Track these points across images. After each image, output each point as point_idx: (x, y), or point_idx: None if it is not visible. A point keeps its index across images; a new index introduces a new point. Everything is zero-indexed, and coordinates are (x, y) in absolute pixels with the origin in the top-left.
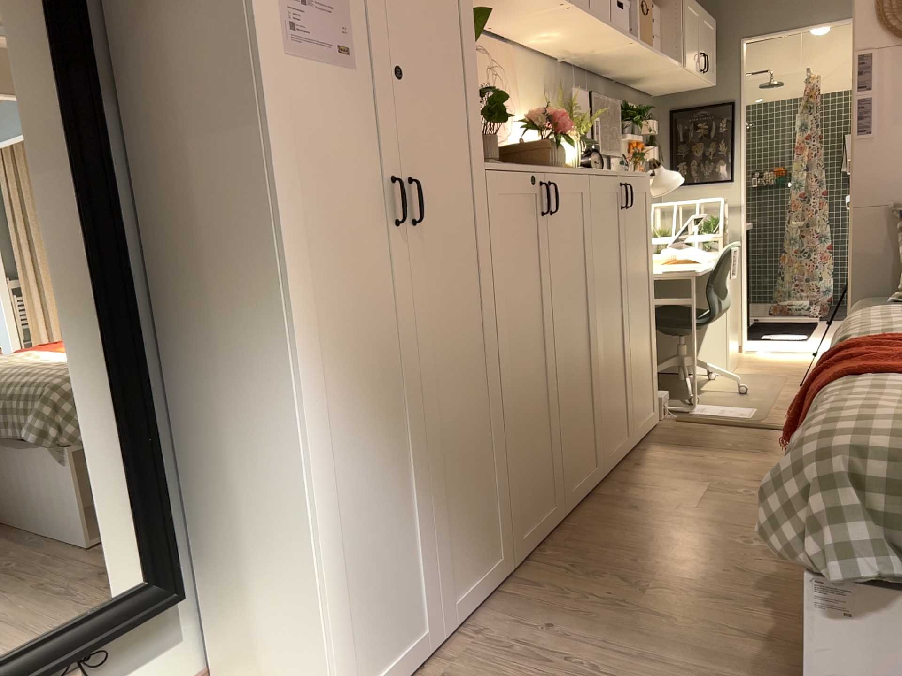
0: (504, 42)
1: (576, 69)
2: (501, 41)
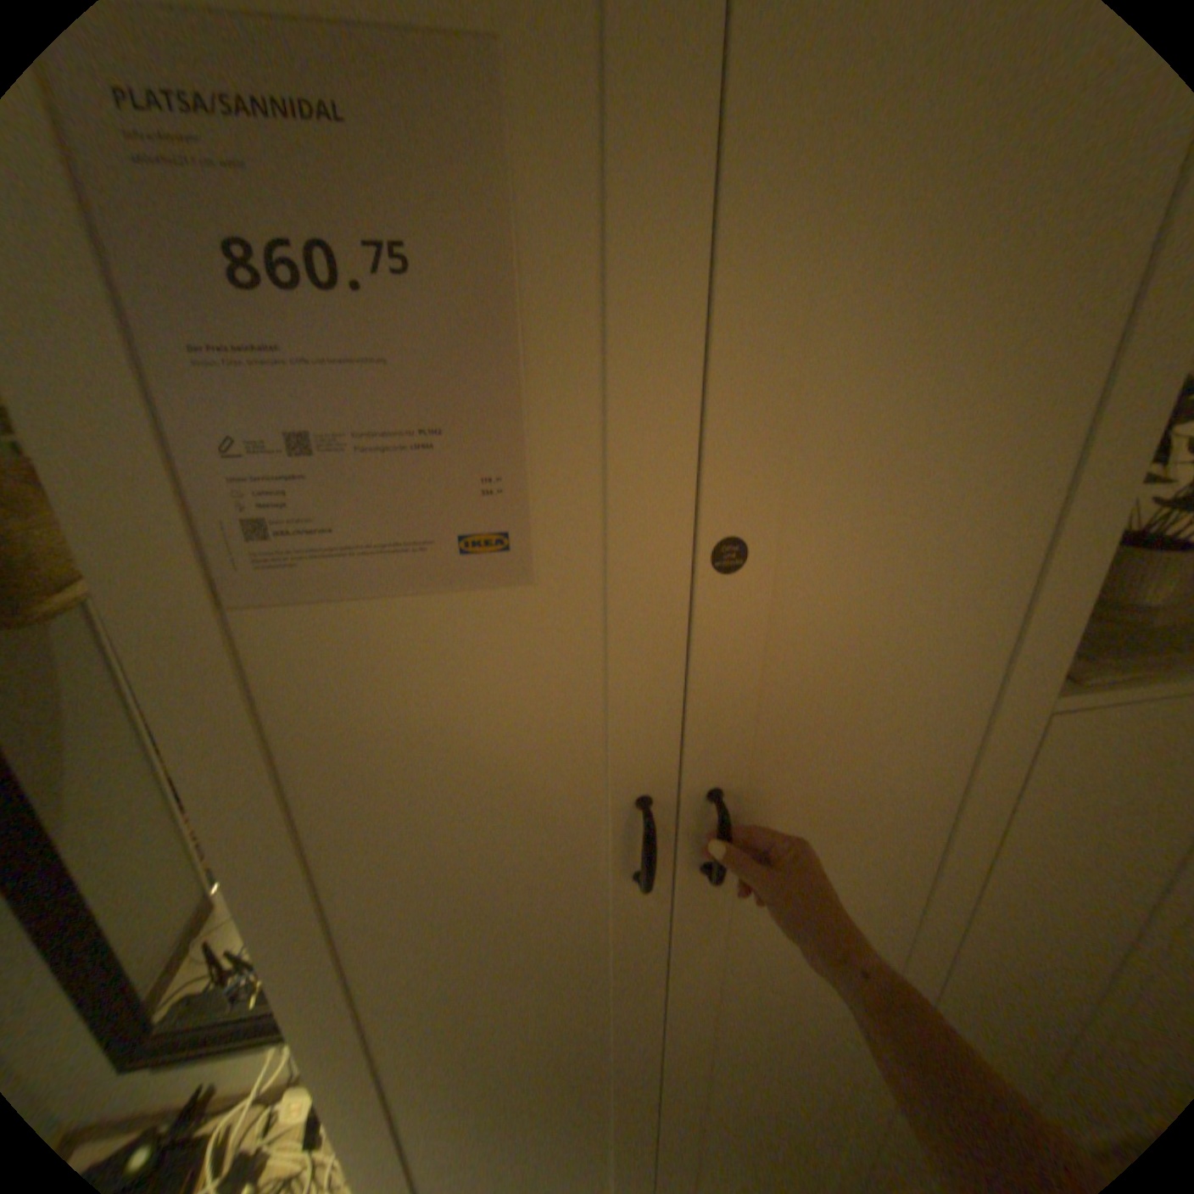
0: None
1: None
2: None
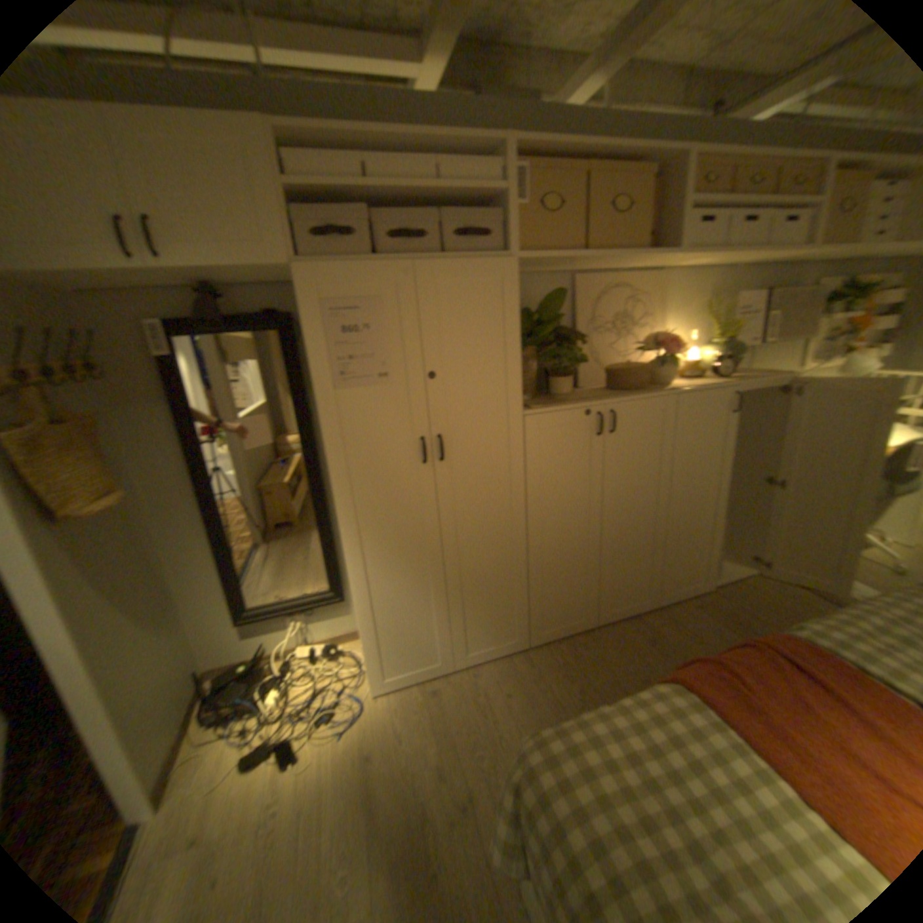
0: (658, 269)
1: (768, 265)
2: (652, 270)
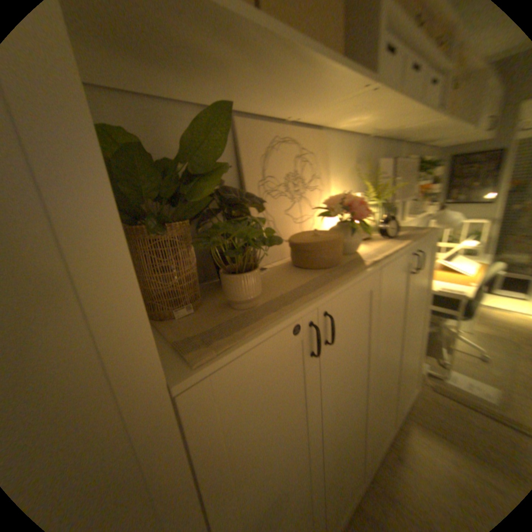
0: (320, 127)
1: (387, 139)
2: (316, 127)
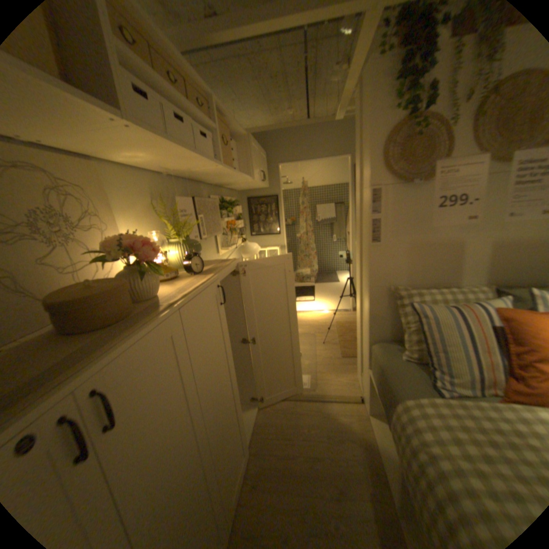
0: (84, 155)
1: (182, 178)
2: (77, 154)
